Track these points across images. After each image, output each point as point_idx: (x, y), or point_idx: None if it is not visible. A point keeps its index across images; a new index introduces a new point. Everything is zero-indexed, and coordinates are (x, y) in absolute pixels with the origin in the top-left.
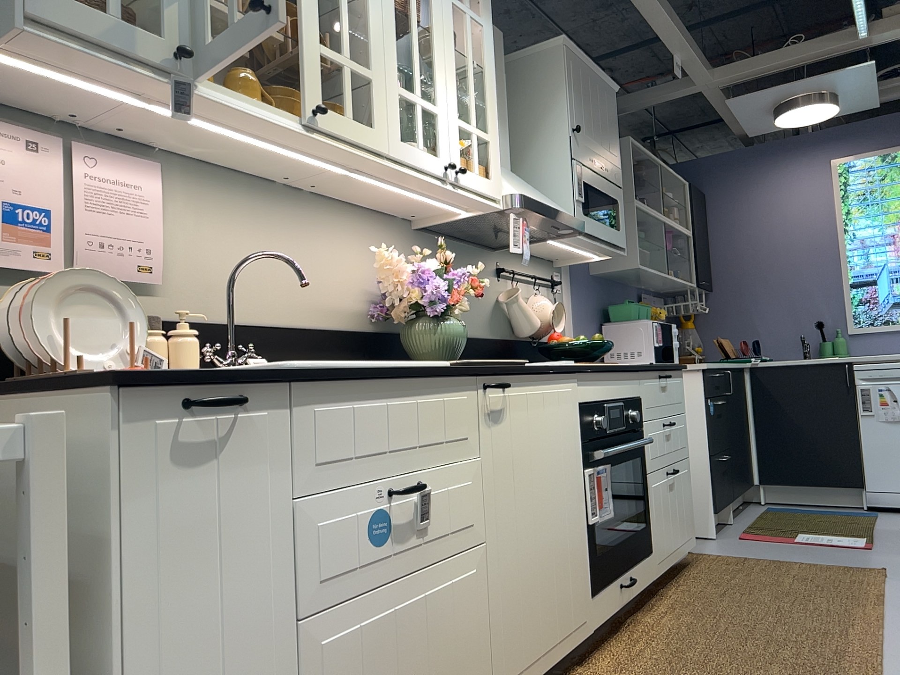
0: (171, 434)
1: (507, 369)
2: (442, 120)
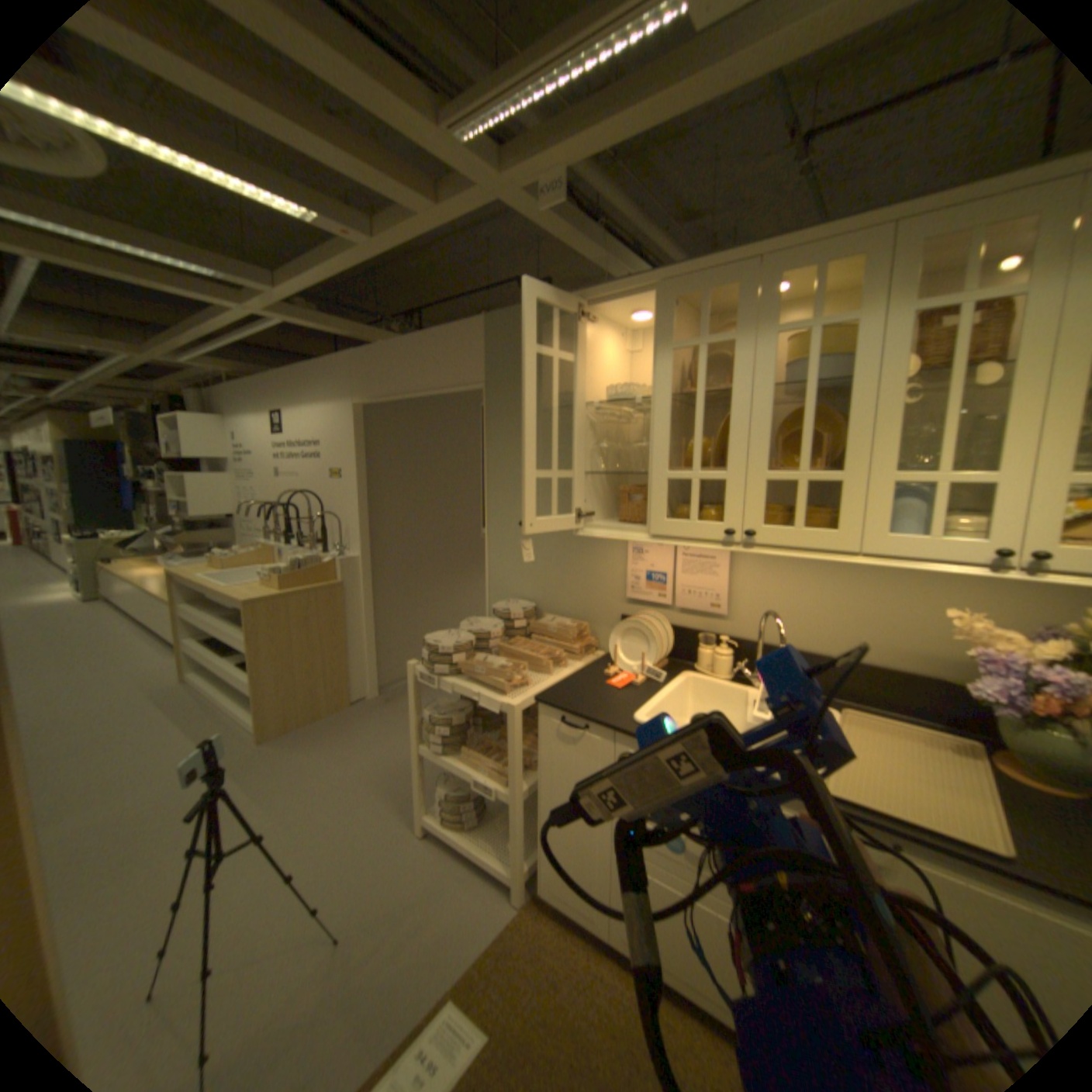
0: (560, 731)
1: (909, 837)
2: (1010, 488)
